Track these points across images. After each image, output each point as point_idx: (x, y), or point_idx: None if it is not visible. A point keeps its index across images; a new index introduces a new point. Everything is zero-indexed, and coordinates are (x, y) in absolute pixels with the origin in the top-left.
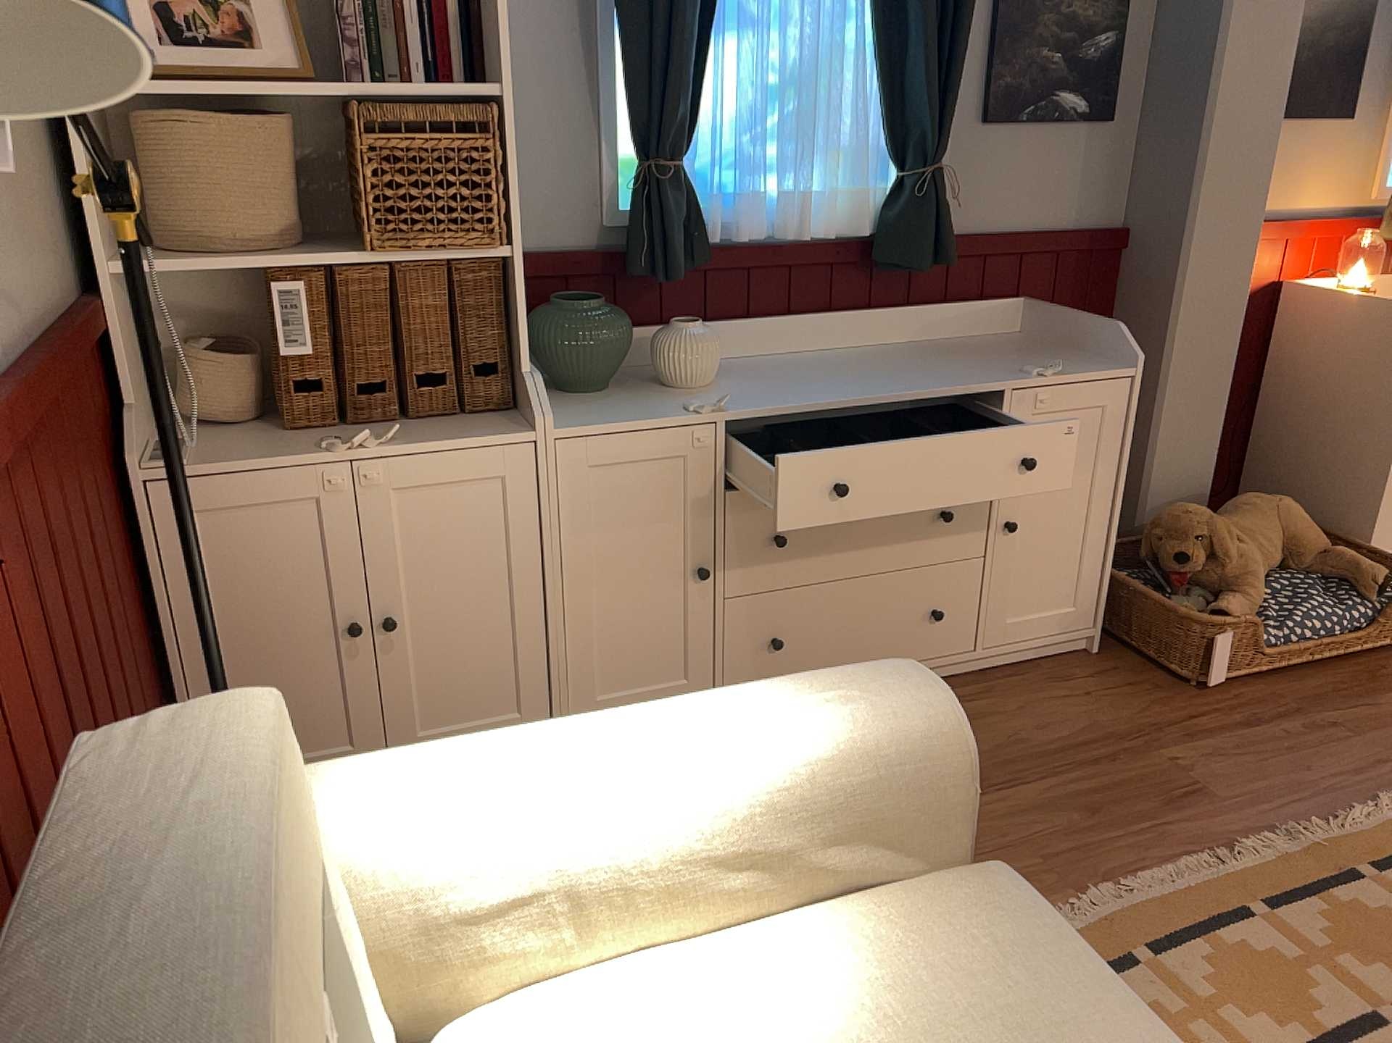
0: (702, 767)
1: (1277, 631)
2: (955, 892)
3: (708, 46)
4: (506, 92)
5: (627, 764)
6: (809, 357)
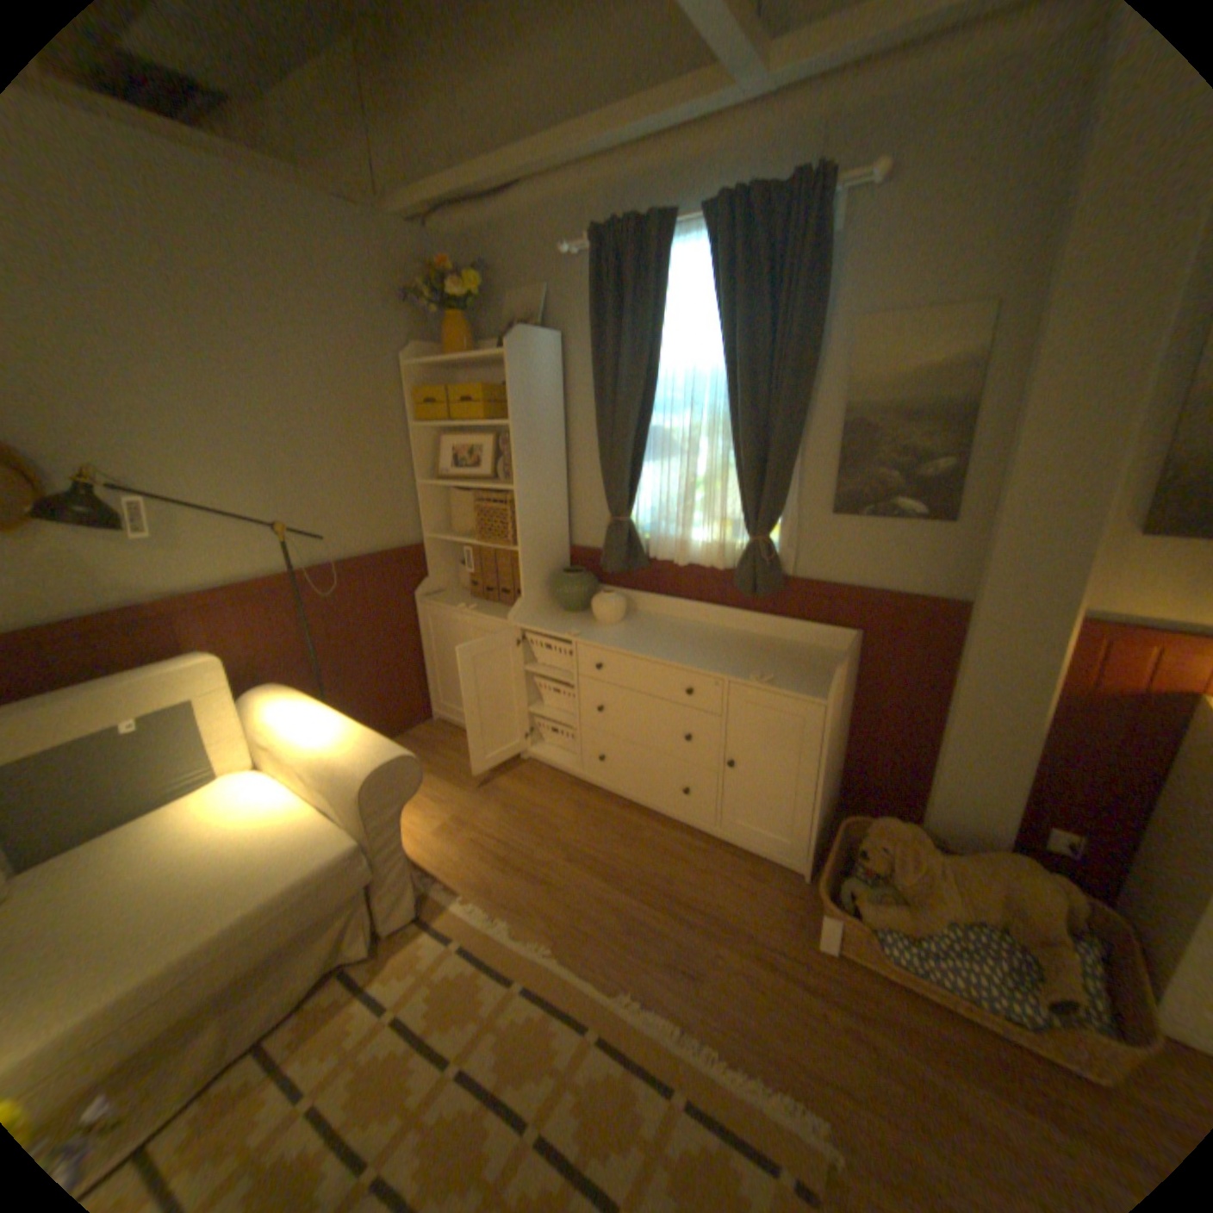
0: (309, 743)
1: (916, 963)
2: (330, 838)
3: (644, 465)
4: (517, 489)
5: (303, 730)
6: (692, 627)
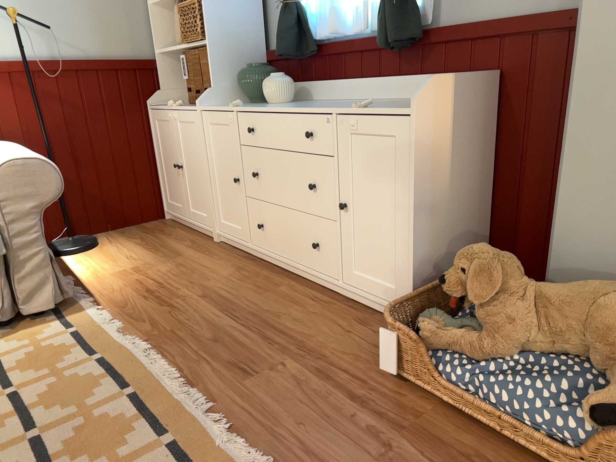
0: None
1: (469, 377)
2: None
3: None
4: None
5: None
6: (347, 101)
